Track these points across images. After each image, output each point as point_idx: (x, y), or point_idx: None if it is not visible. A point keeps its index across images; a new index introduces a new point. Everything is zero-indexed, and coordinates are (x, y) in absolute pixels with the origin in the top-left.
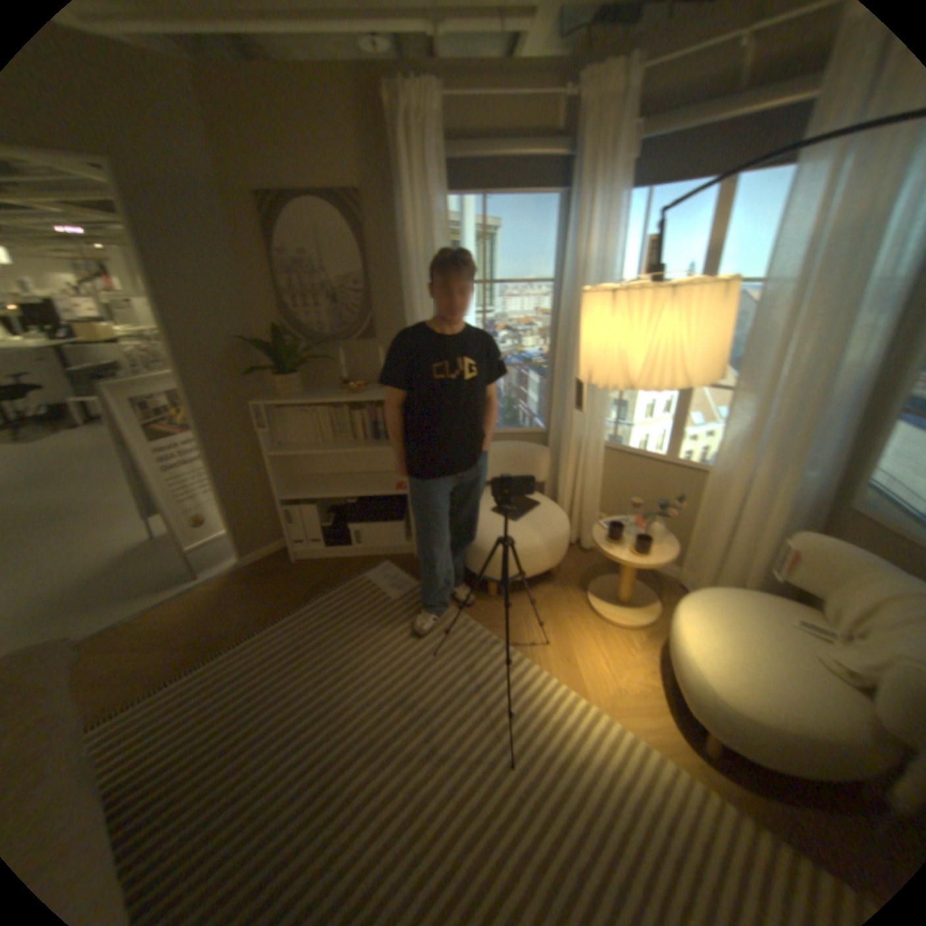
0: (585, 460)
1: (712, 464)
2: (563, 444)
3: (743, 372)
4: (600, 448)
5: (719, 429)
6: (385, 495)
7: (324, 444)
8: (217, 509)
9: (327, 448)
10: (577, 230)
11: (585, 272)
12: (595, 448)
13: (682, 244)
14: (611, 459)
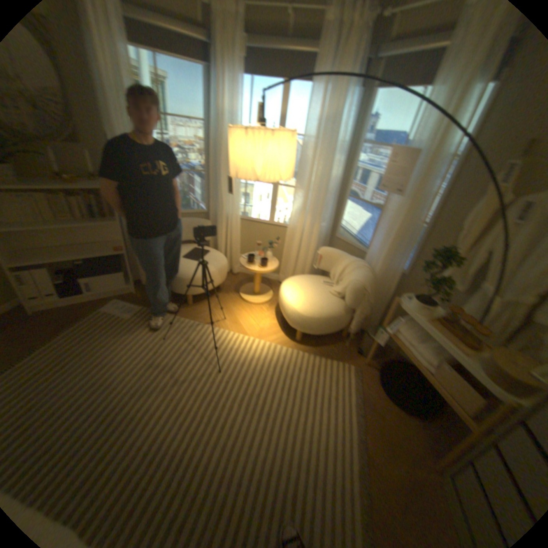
0: (230, 226)
1: (287, 223)
2: (217, 218)
3: (297, 179)
4: (237, 219)
5: (289, 207)
6: (105, 257)
7: (44, 222)
8: None
9: (50, 225)
10: (215, 91)
11: (222, 118)
12: (235, 219)
13: (268, 111)
14: (243, 225)
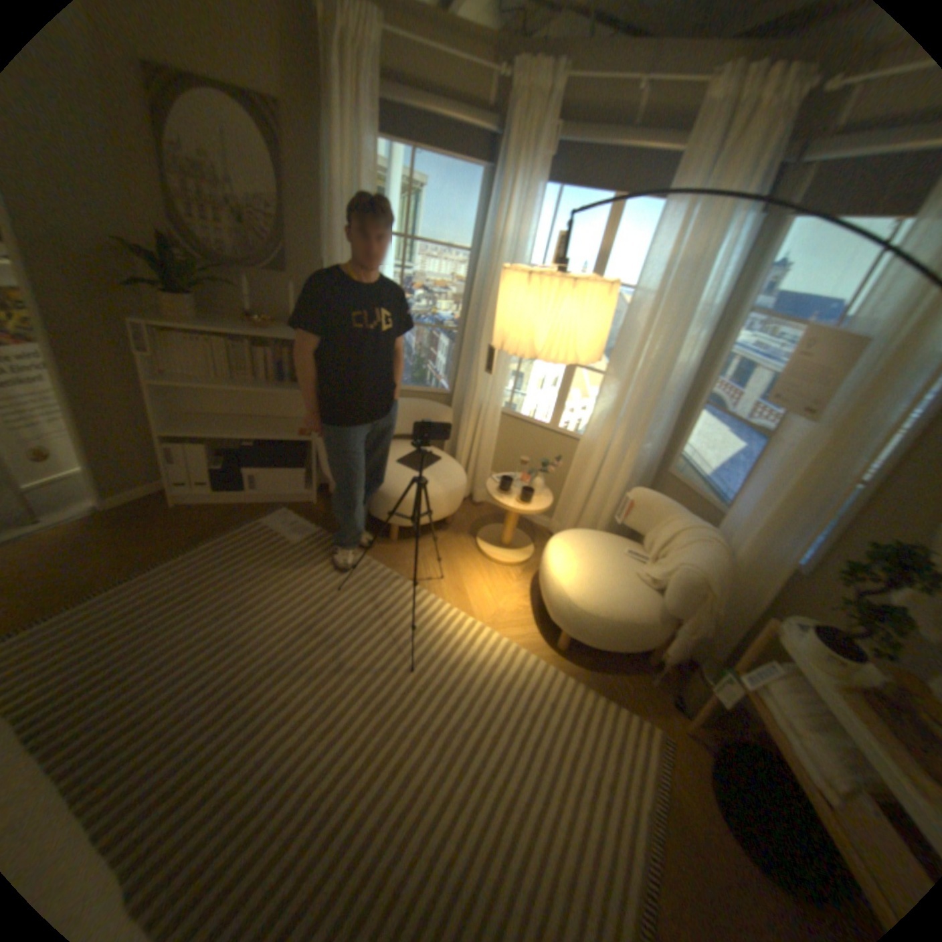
0: (483, 423)
1: (582, 434)
2: (465, 407)
3: (612, 362)
4: (497, 414)
5: (590, 406)
6: (286, 442)
7: (218, 380)
8: (73, 442)
9: (223, 385)
10: (497, 209)
11: (500, 251)
12: (493, 413)
13: (580, 245)
14: (505, 425)
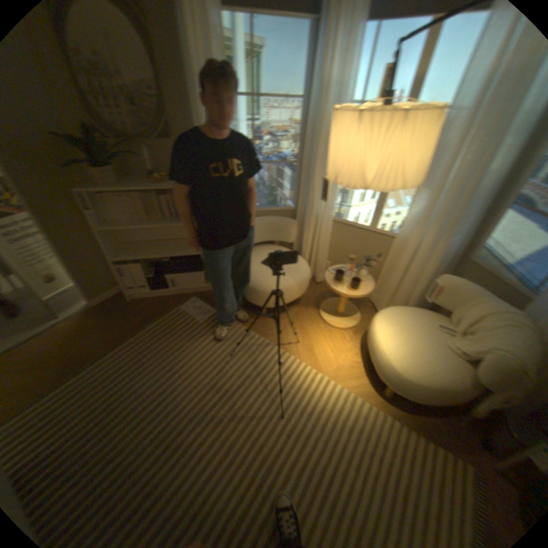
0: (319, 229)
1: (396, 232)
2: (305, 218)
3: None
4: (329, 222)
5: (403, 211)
6: (188, 255)
7: (139, 220)
8: (62, 270)
9: (142, 224)
10: (322, 55)
11: (326, 92)
12: (326, 222)
13: (396, 74)
14: (335, 228)
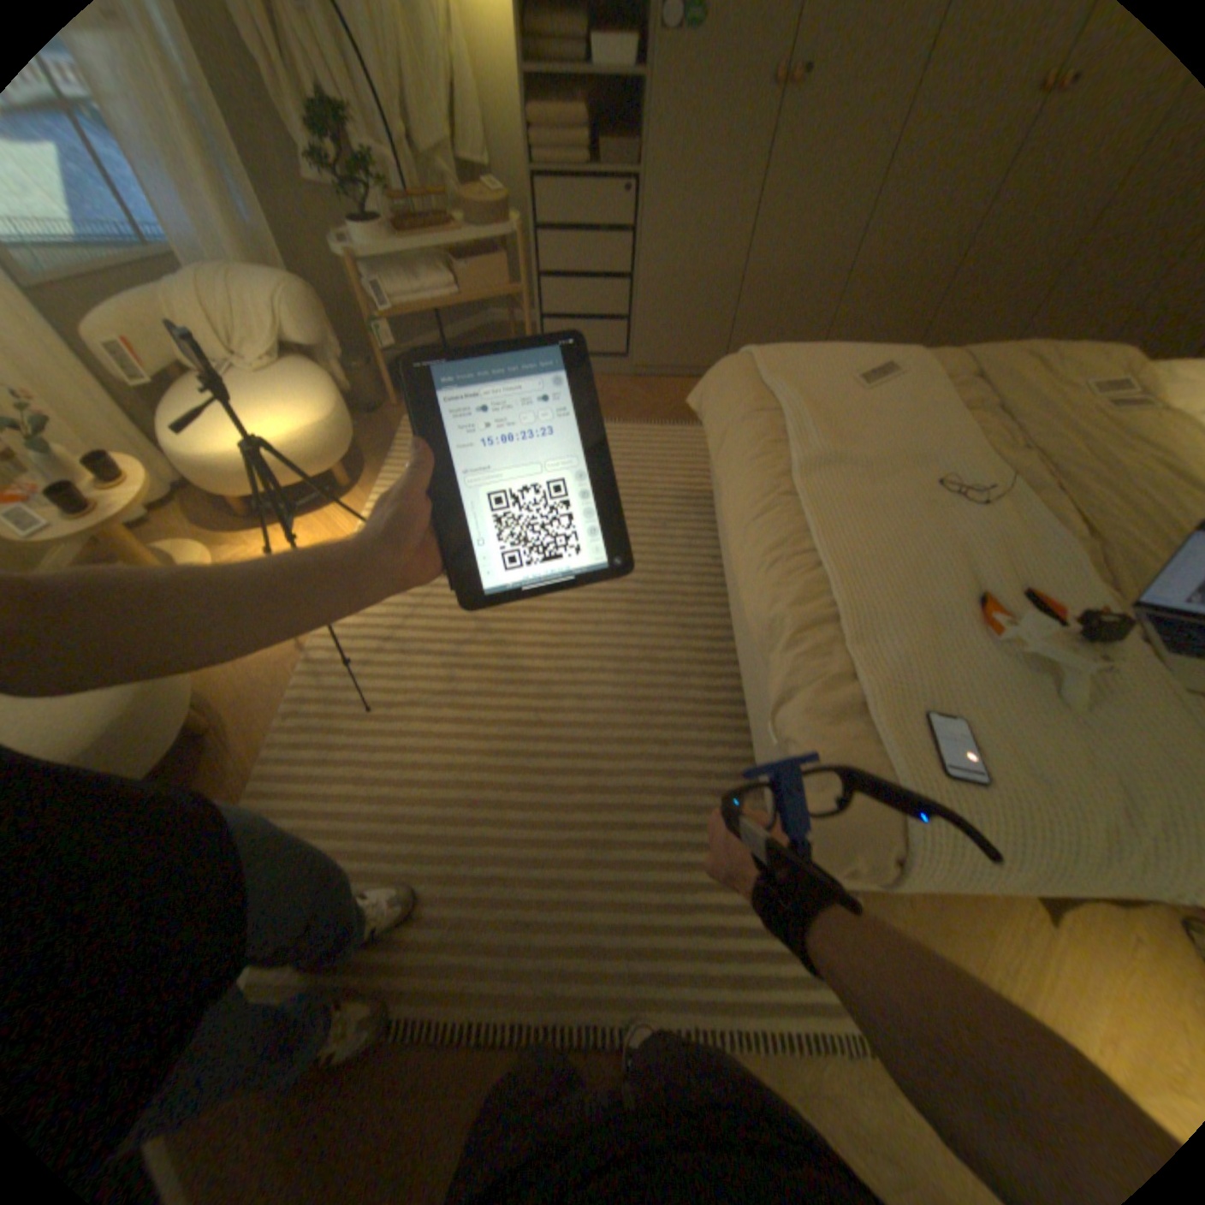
0: None
1: None
2: None
3: None
4: None
5: None
6: None
7: None
8: None
9: None
10: None
11: None
12: None
13: None
14: None
